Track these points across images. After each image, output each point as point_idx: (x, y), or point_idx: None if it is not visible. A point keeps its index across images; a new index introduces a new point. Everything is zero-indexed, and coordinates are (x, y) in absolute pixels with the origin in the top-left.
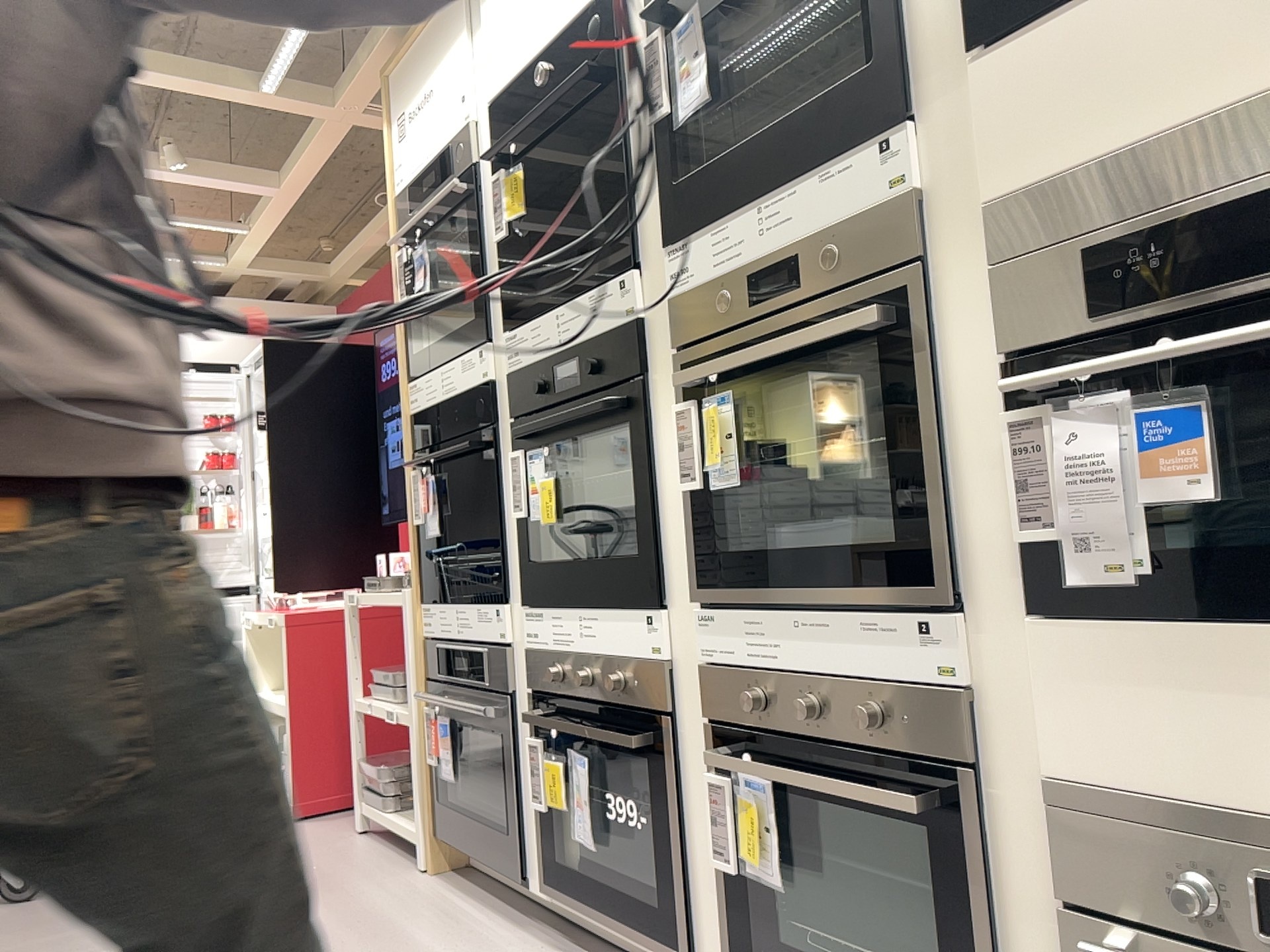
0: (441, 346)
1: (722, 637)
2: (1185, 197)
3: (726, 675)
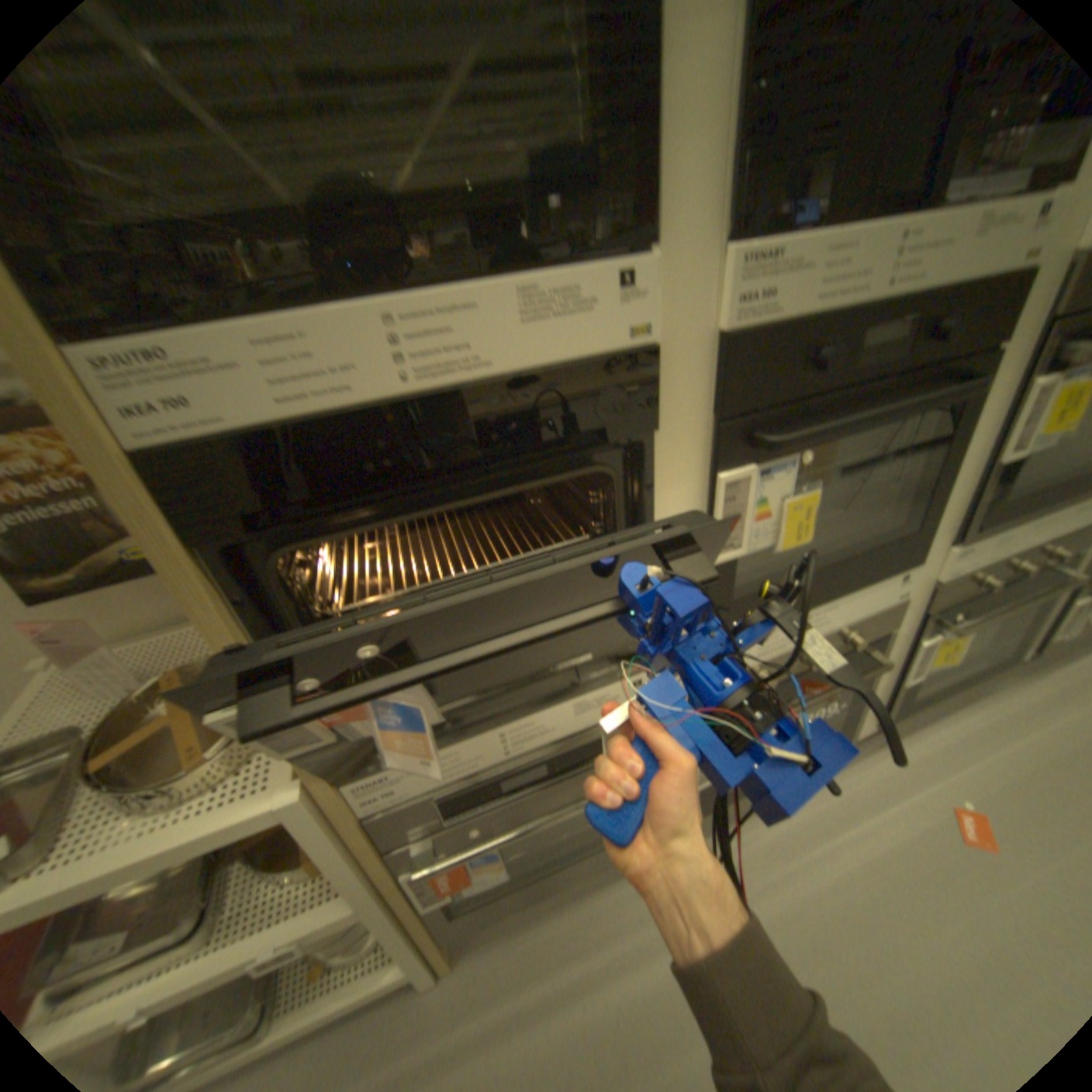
0: (373, 225)
1: (973, 558)
2: None
3: (966, 580)
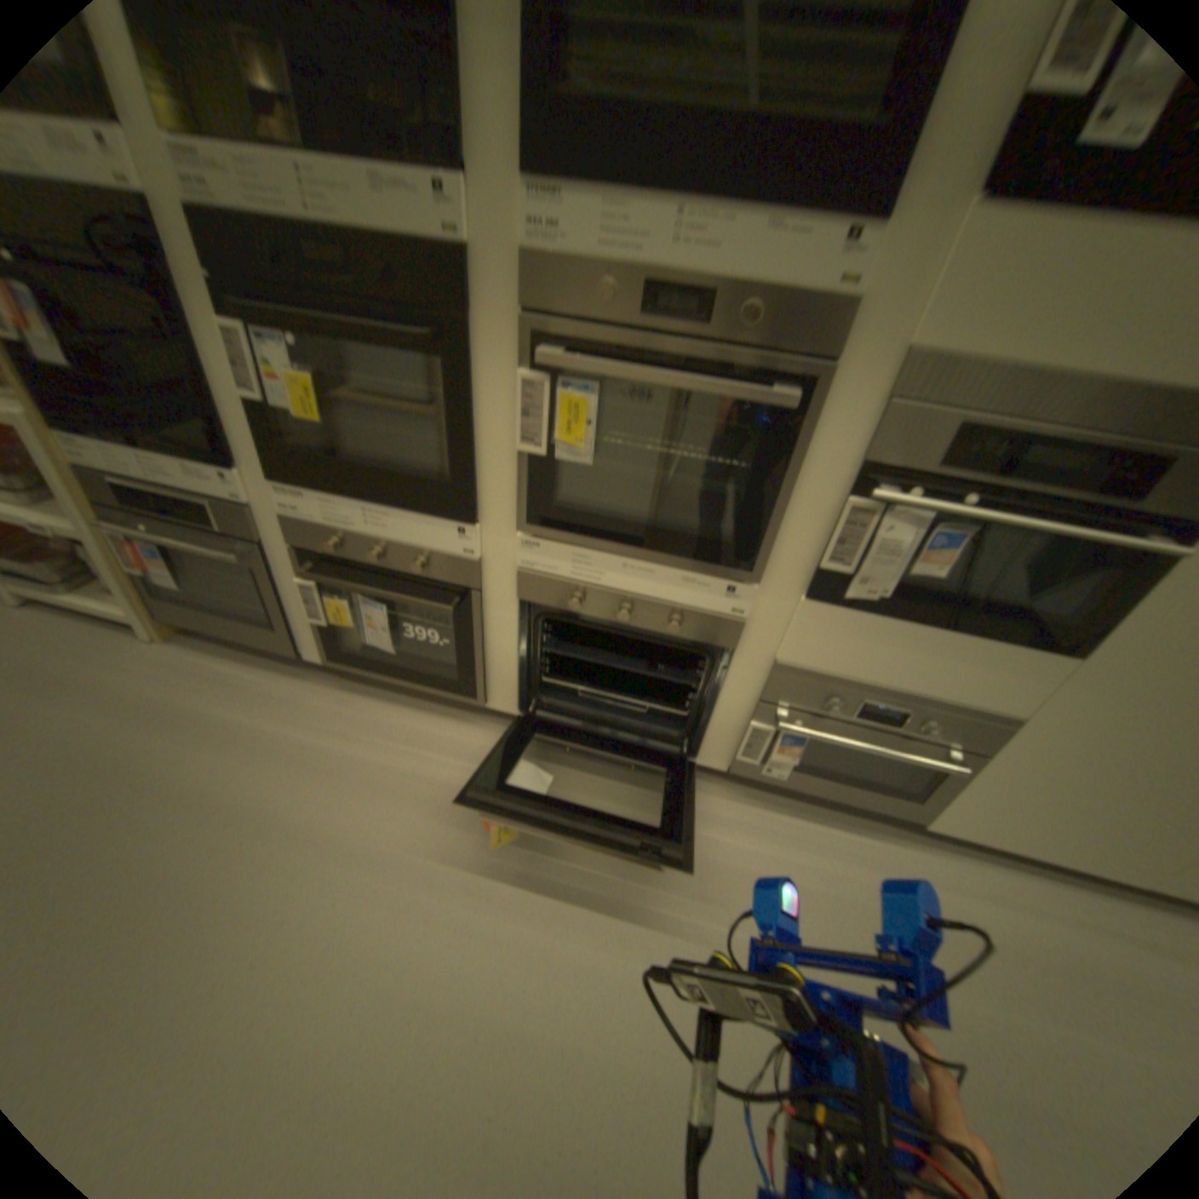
0: None
1: (546, 556)
2: (1045, 419)
3: (546, 579)
